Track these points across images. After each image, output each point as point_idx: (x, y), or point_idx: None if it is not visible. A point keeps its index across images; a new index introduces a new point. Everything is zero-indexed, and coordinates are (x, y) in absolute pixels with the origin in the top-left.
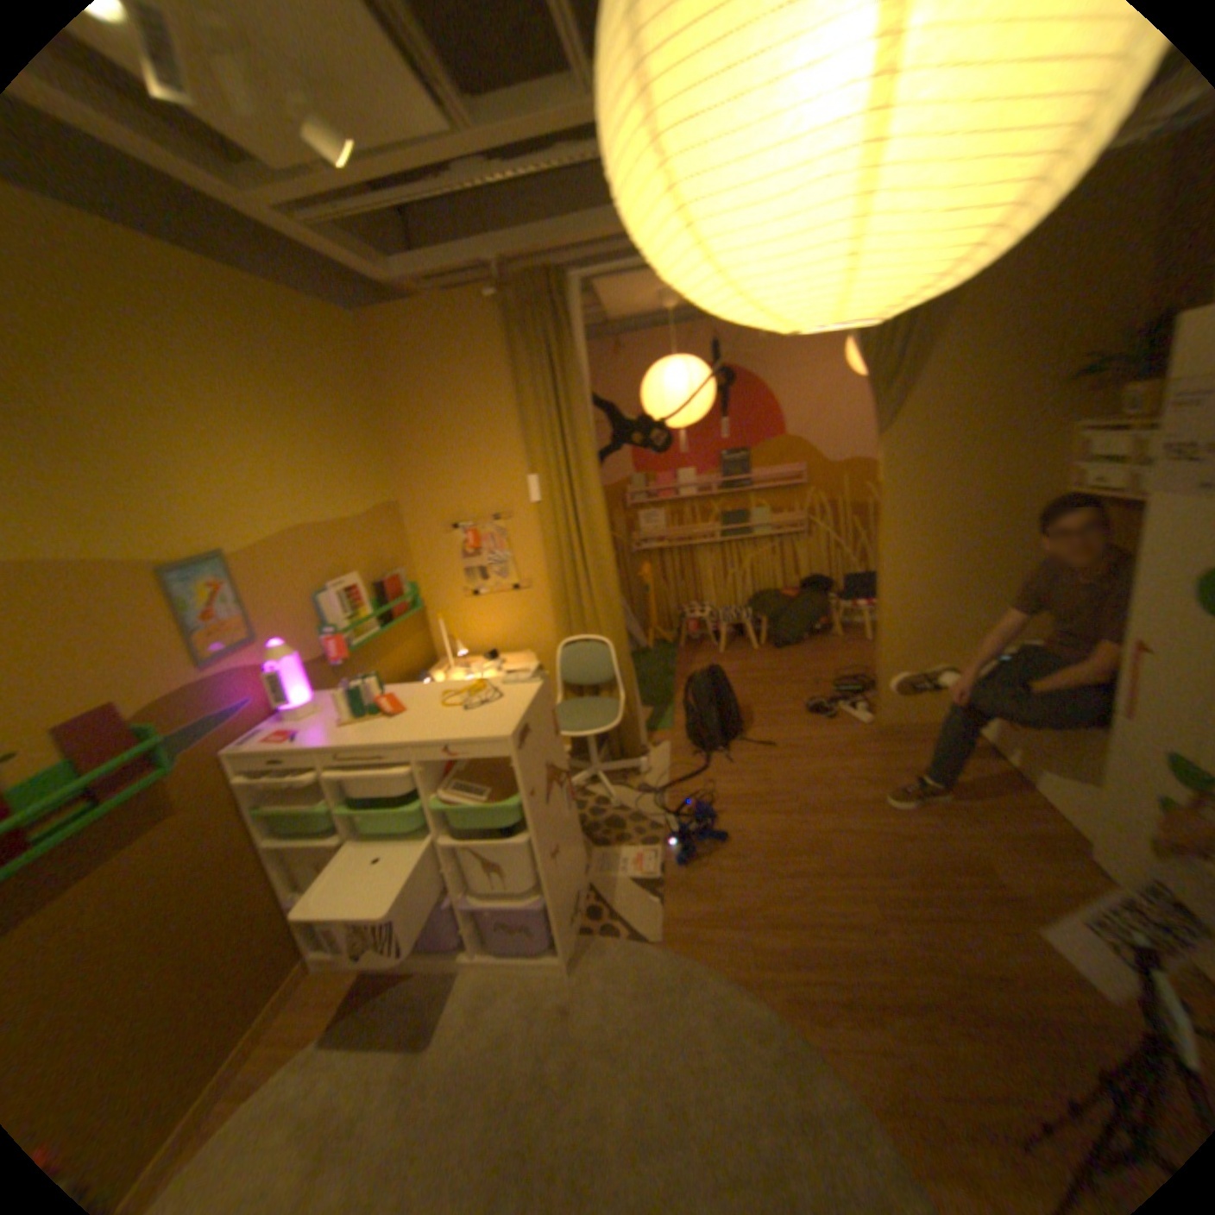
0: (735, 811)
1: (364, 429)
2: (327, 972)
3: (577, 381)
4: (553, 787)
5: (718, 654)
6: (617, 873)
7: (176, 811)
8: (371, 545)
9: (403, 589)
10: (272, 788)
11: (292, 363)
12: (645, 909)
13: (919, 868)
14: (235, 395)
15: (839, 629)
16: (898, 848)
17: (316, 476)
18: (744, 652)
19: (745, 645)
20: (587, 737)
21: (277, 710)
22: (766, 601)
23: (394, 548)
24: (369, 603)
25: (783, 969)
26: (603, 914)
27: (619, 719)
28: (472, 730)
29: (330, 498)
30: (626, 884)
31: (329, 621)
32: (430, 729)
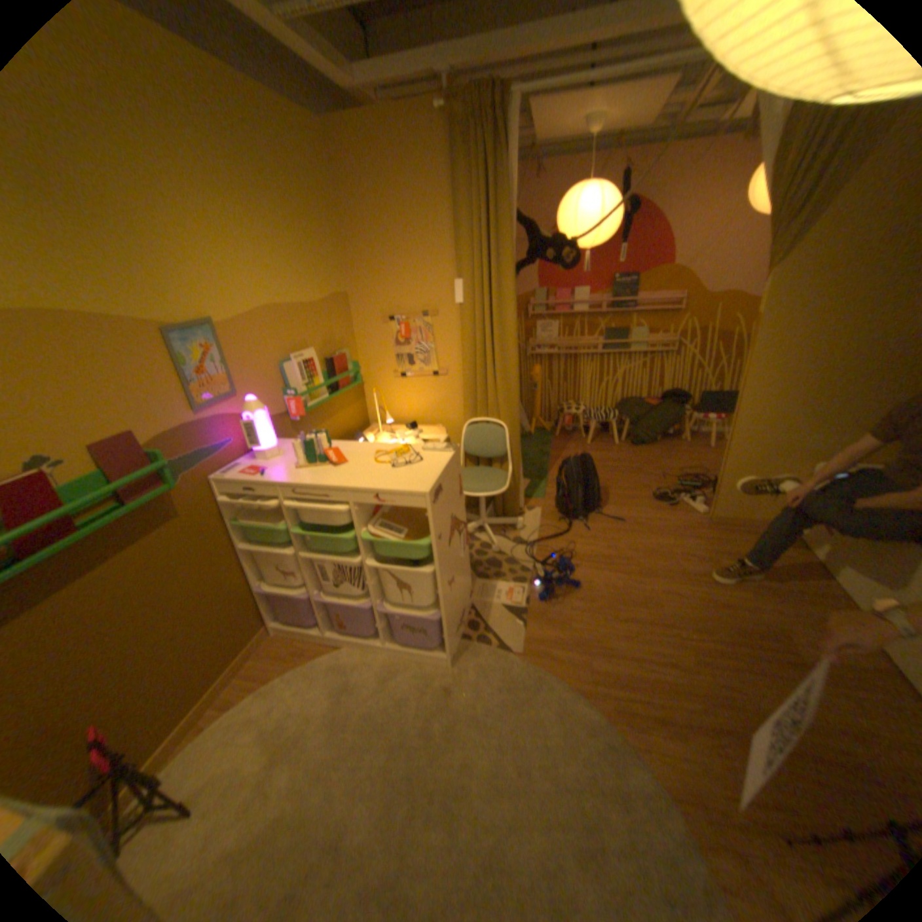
0: (587, 566)
1: (322, 227)
2: (281, 638)
3: (506, 196)
4: (453, 533)
5: (585, 444)
6: (492, 600)
7: (177, 517)
8: (324, 328)
9: (347, 366)
10: (245, 508)
11: (267, 161)
12: (511, 628)
13: (730, 629)
14: (220, 185)
15: (687, 436)
16: (715, 612)
17: (283, 264)
18: (606, 445)
19: (607, 439)
20: (480, 498)
21: (250, 450)
22: (630, 406)
23: (341, 332)
24: (321, 375)
25: (613, 687)
26: (480, 627)
27: (506, 487)
28: (397, 484)
29: (294, 285)
30: (498, 609)
31: (290, 386)
32: (365, 479)
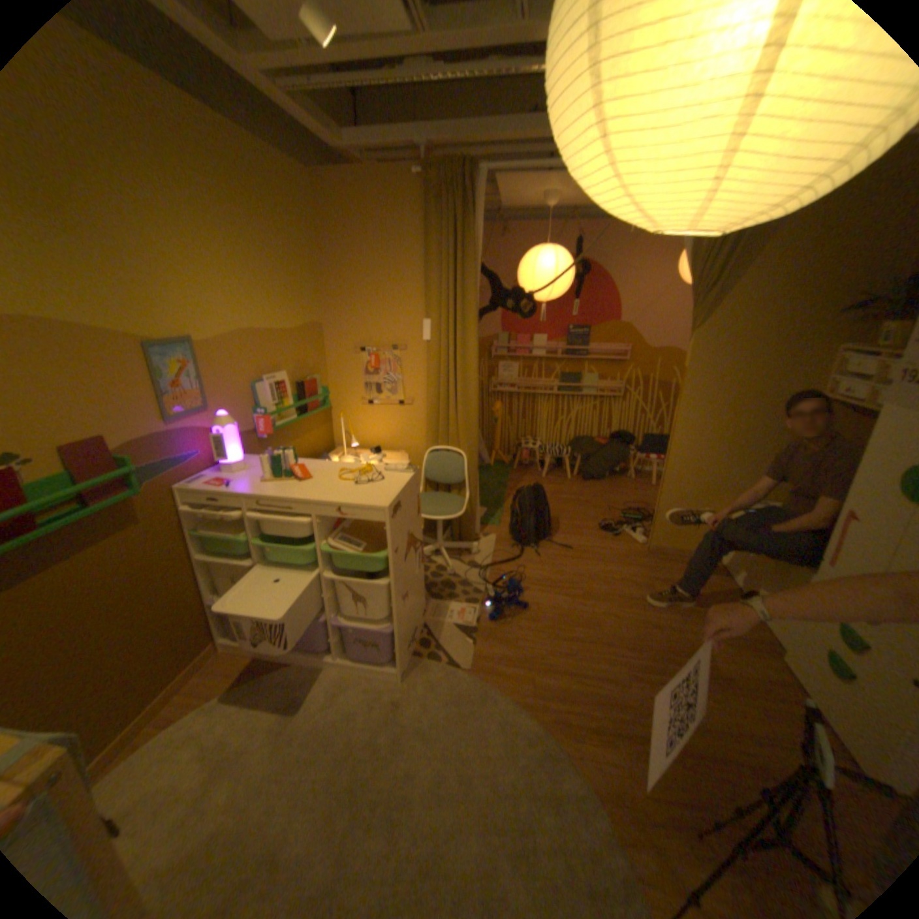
0: (535, 589)
1: (303, 263)
2: (229, 655)
3: (471, 252)
4: (409, 550)
5: (540, 478)
6: (445, 619)
7: (137, 523)
8: (297, 354)
9: (316, 391)
10: (206, 519)
11: (256, 202)
12: (461, 646)
13: (660, 648)
14: (211, 220)
15: (632, 473)
16: (648, 632)
17: (263, 293)
18: (559, 479)
19: (561, 474)
20: (437, 521)
21: (215, 464)
22: (582, 444)
23: (313, 359)
24: (291, 397)
25: (553, 700)
26: (431, 645)
27: (462, 512)
28: (359, 499)
29: (272, 312)
30: (450, 627)
31: (260, 405)
32: (328, 494)
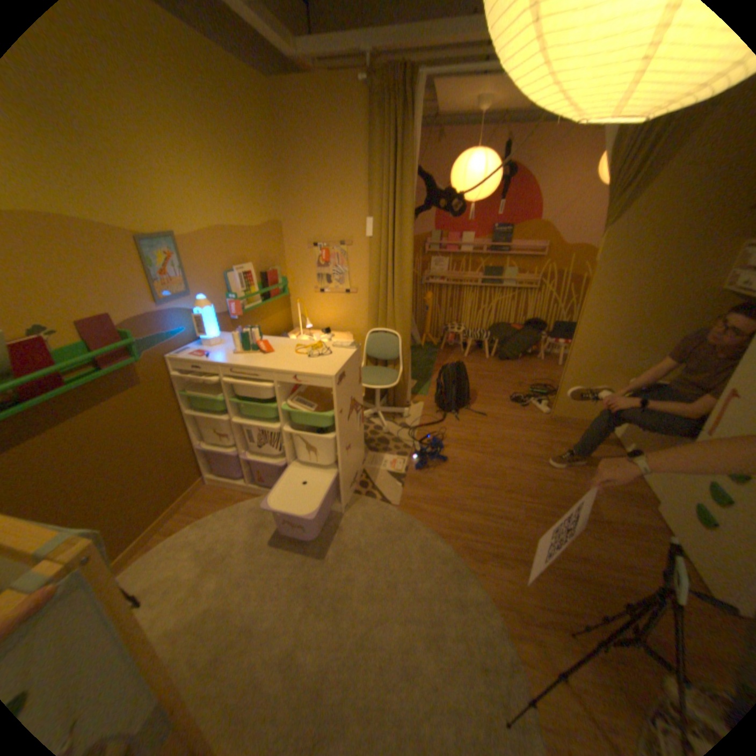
0: (454, 446)
1: (264, 167)
2: (214, 486)
3: (410, 155)
4: (352, 411)
5: (463, 357)
6: (380, 466)
7: (140, 384)
8: (261, 248)
9: (278, 280)
10: (192, 382)
11: (223, 110)
12: (392, 487)
13: (554, 496)
14: (186, 127)
15: (541, 355)
16: (545, 483)
17: (232, 194)
18: (479, 358)
19: (480, 354)
20: (375, 389)
21: (198, 338)
22: (500, 329)
23: (275, 252)
24: (257, 285)
25: (463, 531)
26: (369, 486)
27: (396, 382)
28: (312, 368)
29: (239, 211)
30: (384, 473)
31: (232, 291)
32: (287, 364)
